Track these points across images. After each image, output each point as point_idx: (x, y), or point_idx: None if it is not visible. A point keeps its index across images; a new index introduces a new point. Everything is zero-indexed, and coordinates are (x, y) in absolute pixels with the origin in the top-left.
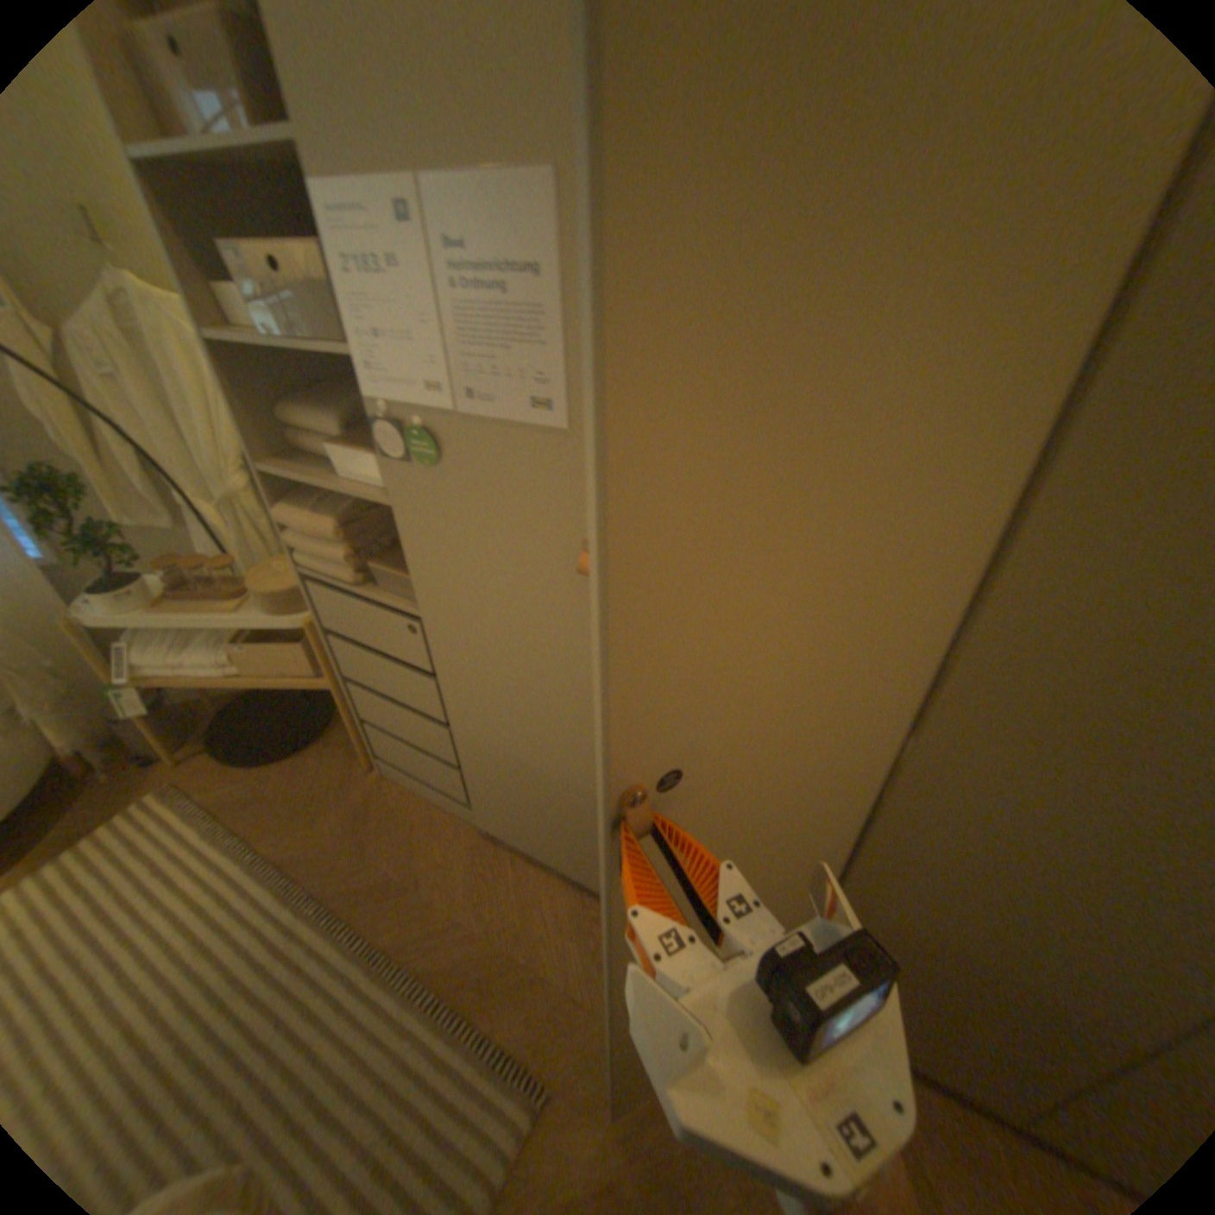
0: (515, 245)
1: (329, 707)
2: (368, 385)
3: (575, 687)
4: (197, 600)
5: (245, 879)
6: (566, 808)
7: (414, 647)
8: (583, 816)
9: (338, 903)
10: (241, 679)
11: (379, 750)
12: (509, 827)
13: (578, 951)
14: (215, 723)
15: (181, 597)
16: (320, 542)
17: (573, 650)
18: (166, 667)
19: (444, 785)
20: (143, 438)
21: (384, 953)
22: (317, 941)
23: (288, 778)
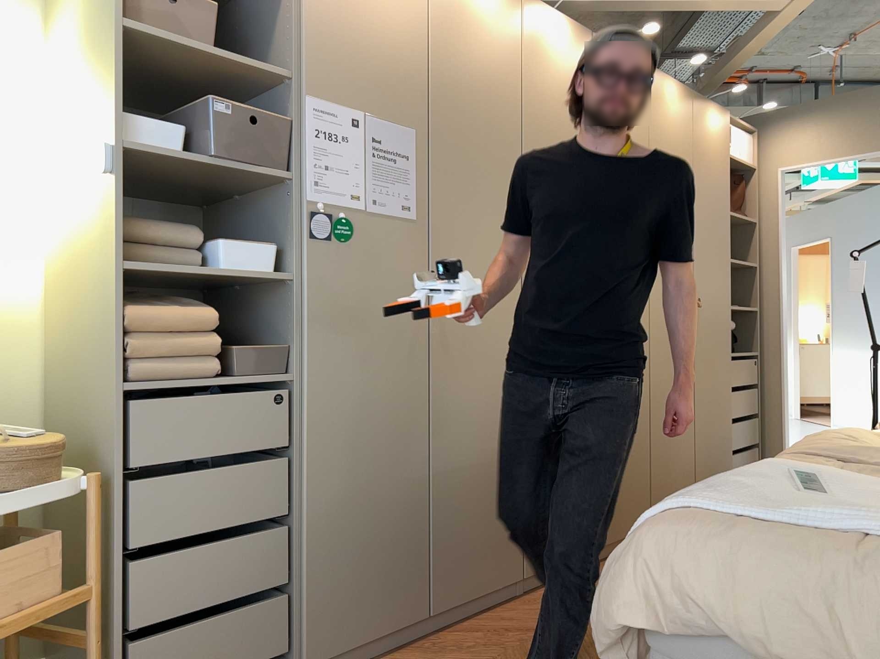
0: (401, 147)
1: None
2: (311, 193)
3: (412, 377)
4: None
5: None
6: (401, 518)
7: (273, 422)
8: (413, 514)
9: None
10: None
11: None
12: (346, 616)
13: (452, 656)
14: None
15: None
16: (185, 334)
17: (412, 347)
18: None
19: (257, 645)
20: None
21: None
22: None
23: None
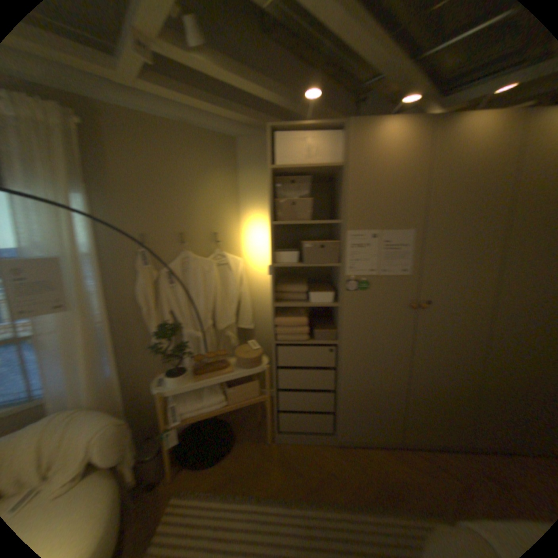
0: (403, 241)
1: (229, 426)
2: (349, 272)
3: (402, 348)
4: (211, 372)
5: (263, 508)
6: (390, 403)
7: (330, 358)
8: (397, 403)
9: (311, 497)
10: (229, 406)
11: (284, 426)
12: (359, 431)
13: (407, 469)
14: (176, 453)
15: (206, 371)
16: (296, 327)
17: (403, 335)
18: (198, 408)
19: (322, 427)
20: (181, 309)
21: (347, 504)
22: (319, 514)
23: (237, 462)
